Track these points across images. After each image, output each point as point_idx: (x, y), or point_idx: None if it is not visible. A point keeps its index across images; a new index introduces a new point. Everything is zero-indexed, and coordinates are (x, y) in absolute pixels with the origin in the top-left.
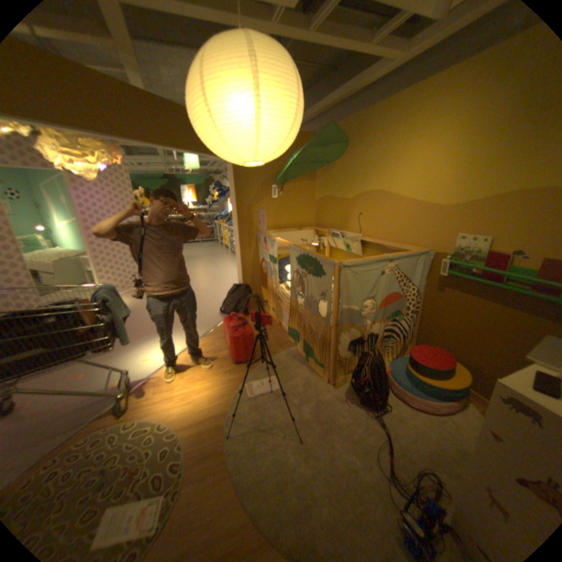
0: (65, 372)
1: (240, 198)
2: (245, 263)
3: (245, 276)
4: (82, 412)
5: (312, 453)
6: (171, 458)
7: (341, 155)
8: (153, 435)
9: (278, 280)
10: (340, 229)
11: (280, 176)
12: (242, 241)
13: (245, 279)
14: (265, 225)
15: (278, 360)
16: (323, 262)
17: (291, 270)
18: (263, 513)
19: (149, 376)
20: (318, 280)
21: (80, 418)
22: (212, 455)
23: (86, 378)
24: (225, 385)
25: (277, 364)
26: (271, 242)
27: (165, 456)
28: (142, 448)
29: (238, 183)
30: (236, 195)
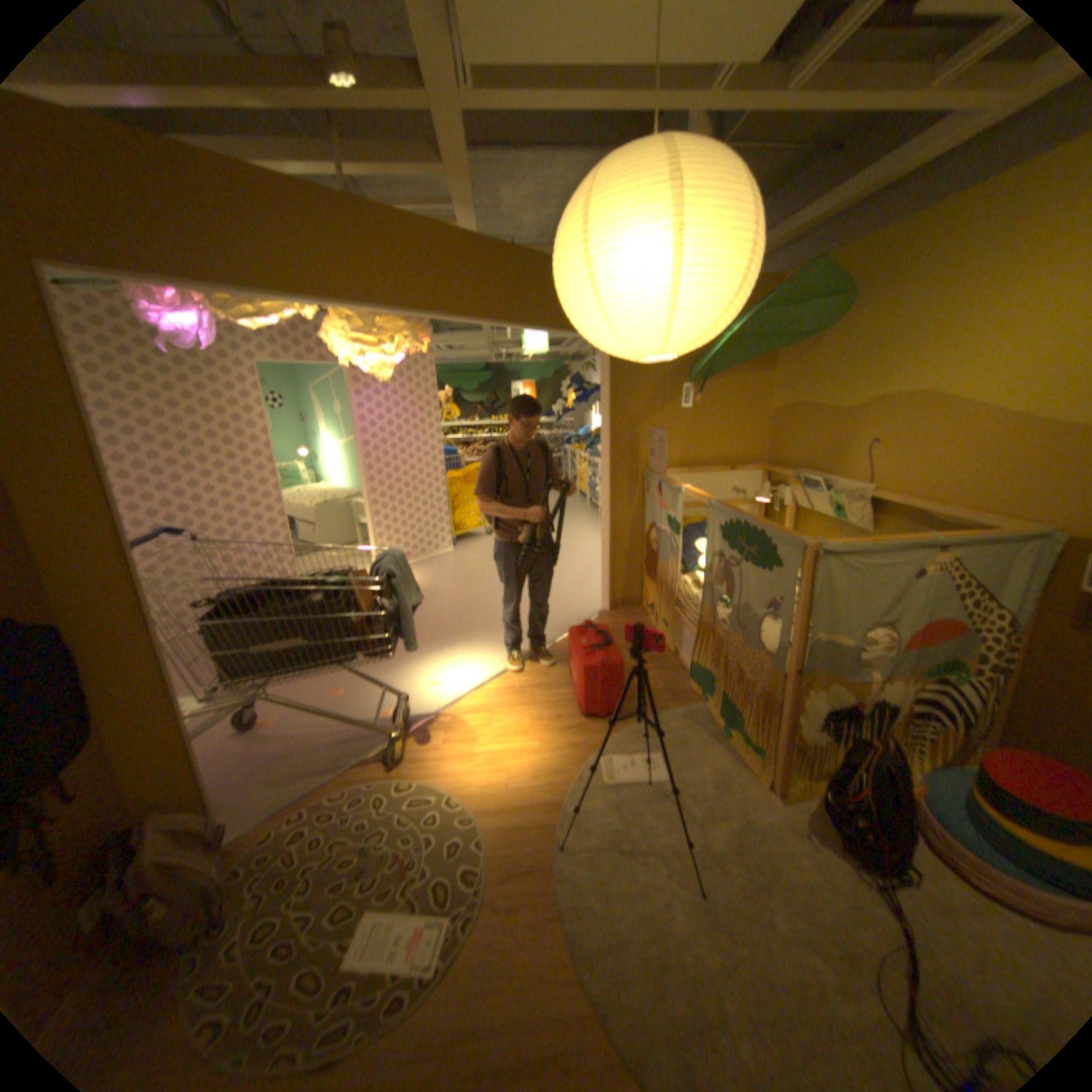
0: (319, 681)
1: (617, 407)
2: (616, 528)
3: (614, 553)
4: (339, 748)
5: (725, 925)
6: (464, 860)
7: (836, 317)
8: (439, 813)
9: (678, 567)
10: (823, 472)
11: (700, 365)
12: (614, 487)
13: (614, 559)
14: (661, 459)
15: (667, 723)
16: (778, 539)
17: (709, 551)
18: (617, 1007)
19: (437, 710)
20: (764, 576)
21: (336, 758)
22: (531, 874)
23: (346, 695)
24: (562, 752)
25: (665, 731)
26: (670, 492)
27: (455, 853)
28: (421, 829)
29: (617, 379)
30: (611, 401)
